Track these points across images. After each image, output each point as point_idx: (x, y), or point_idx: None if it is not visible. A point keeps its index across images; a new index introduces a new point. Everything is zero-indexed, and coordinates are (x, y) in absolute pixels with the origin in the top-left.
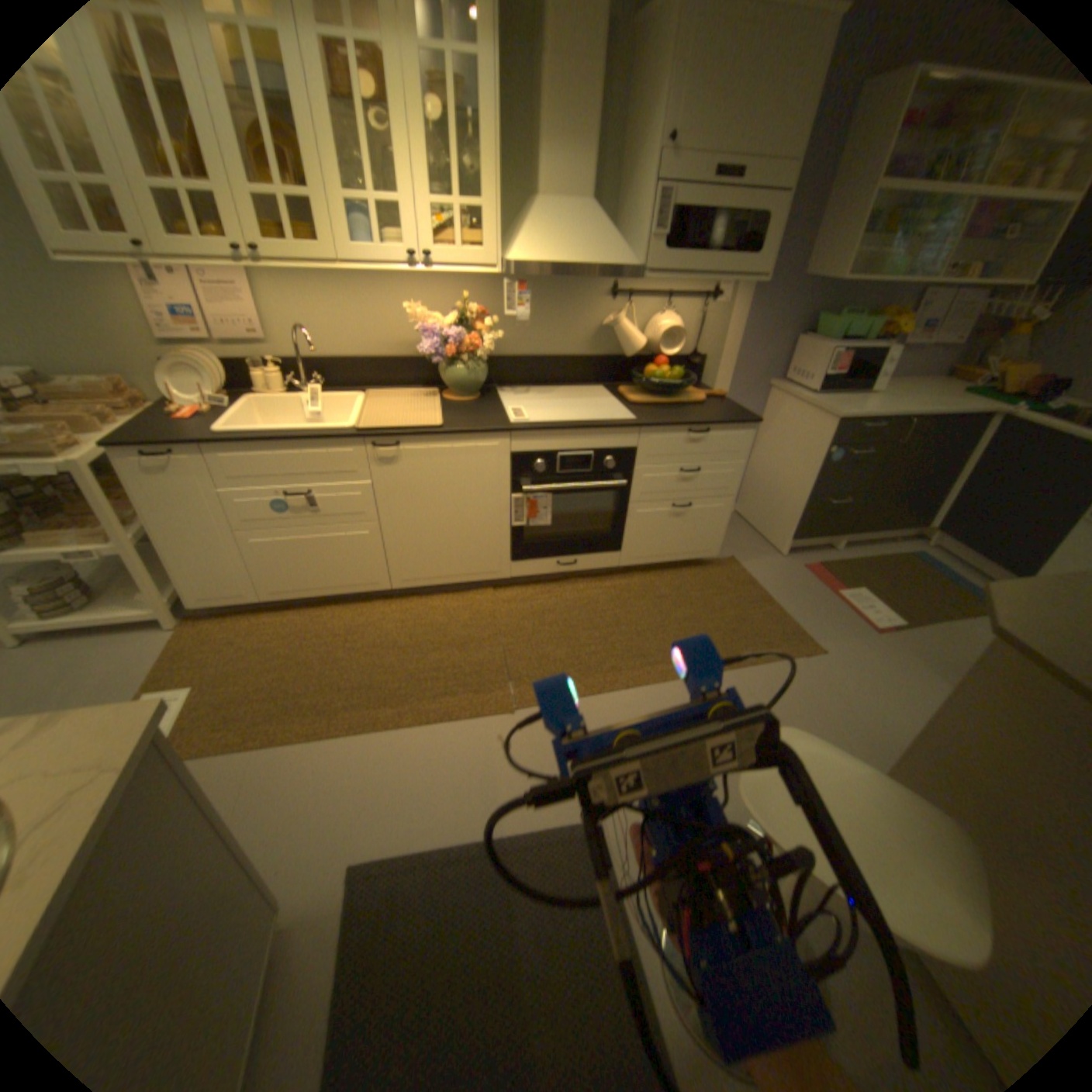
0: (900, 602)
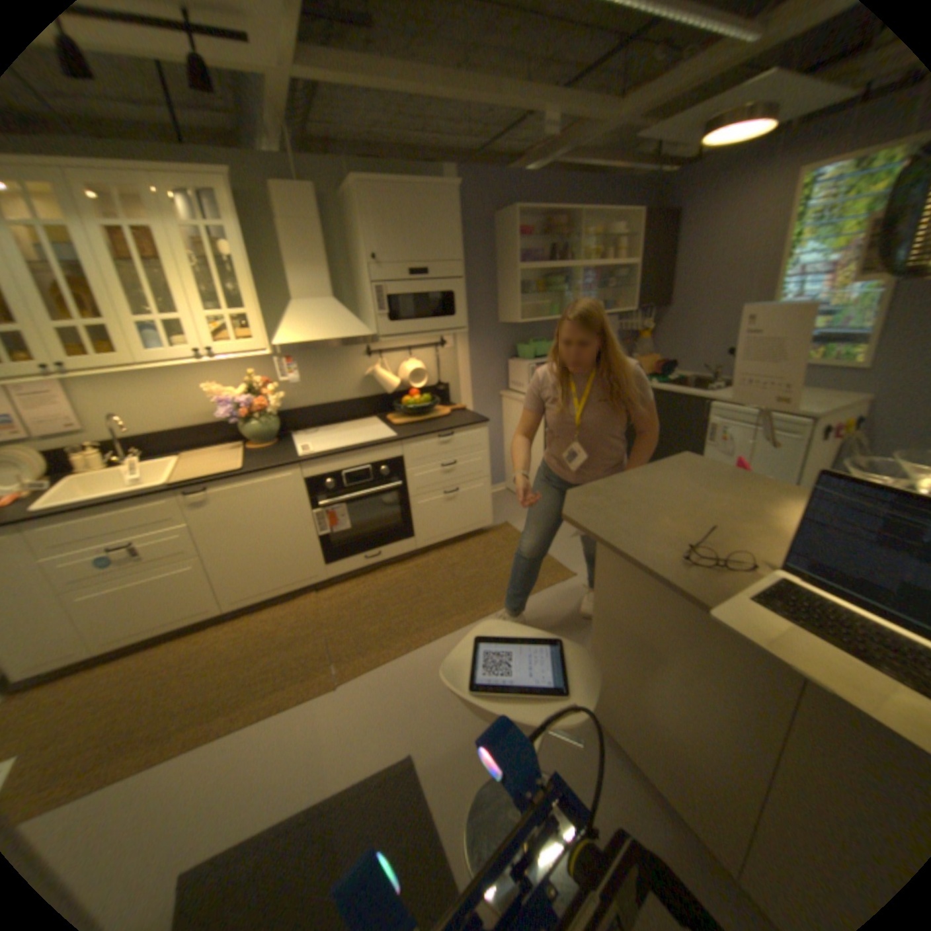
0: None
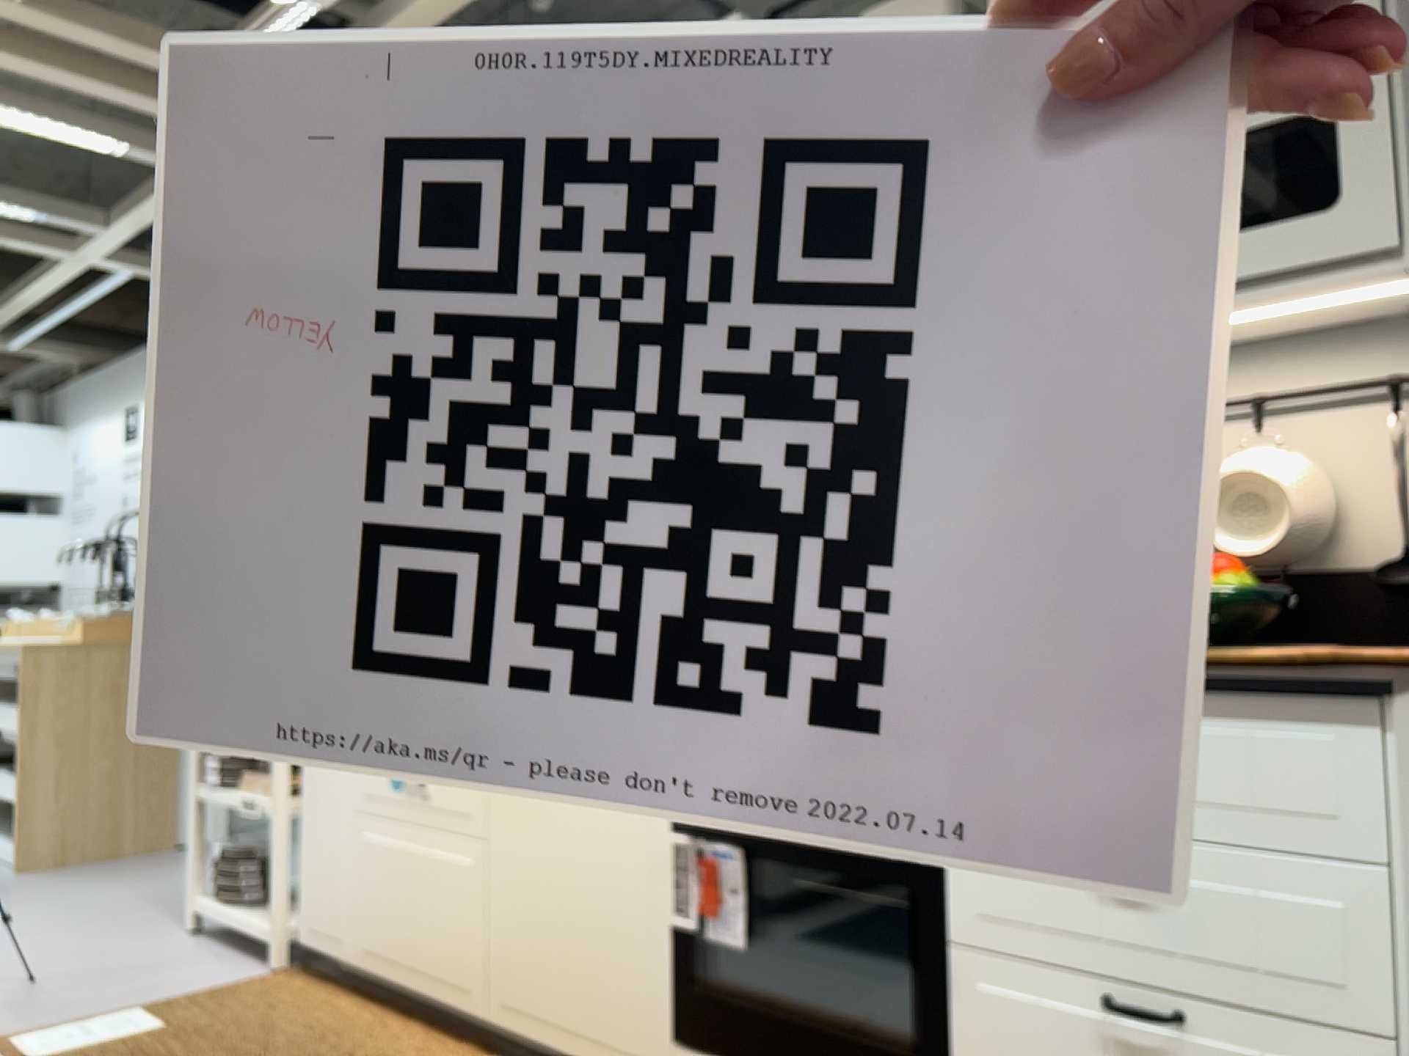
0: None
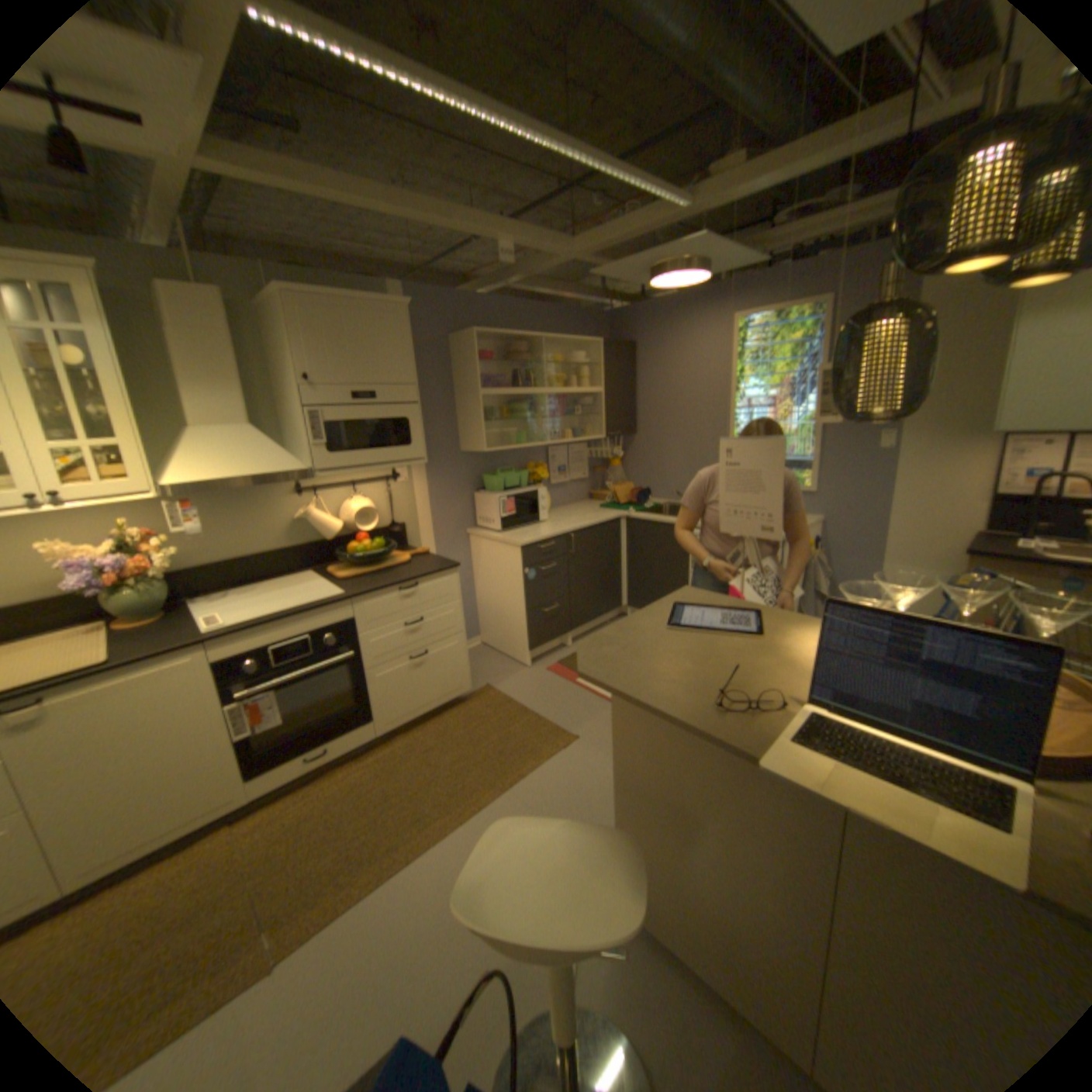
0: None
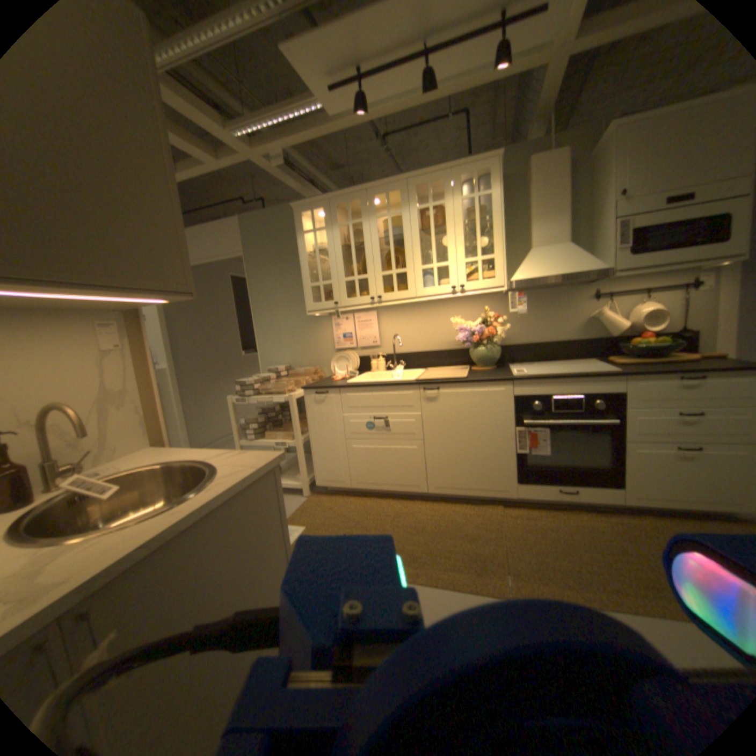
0: None
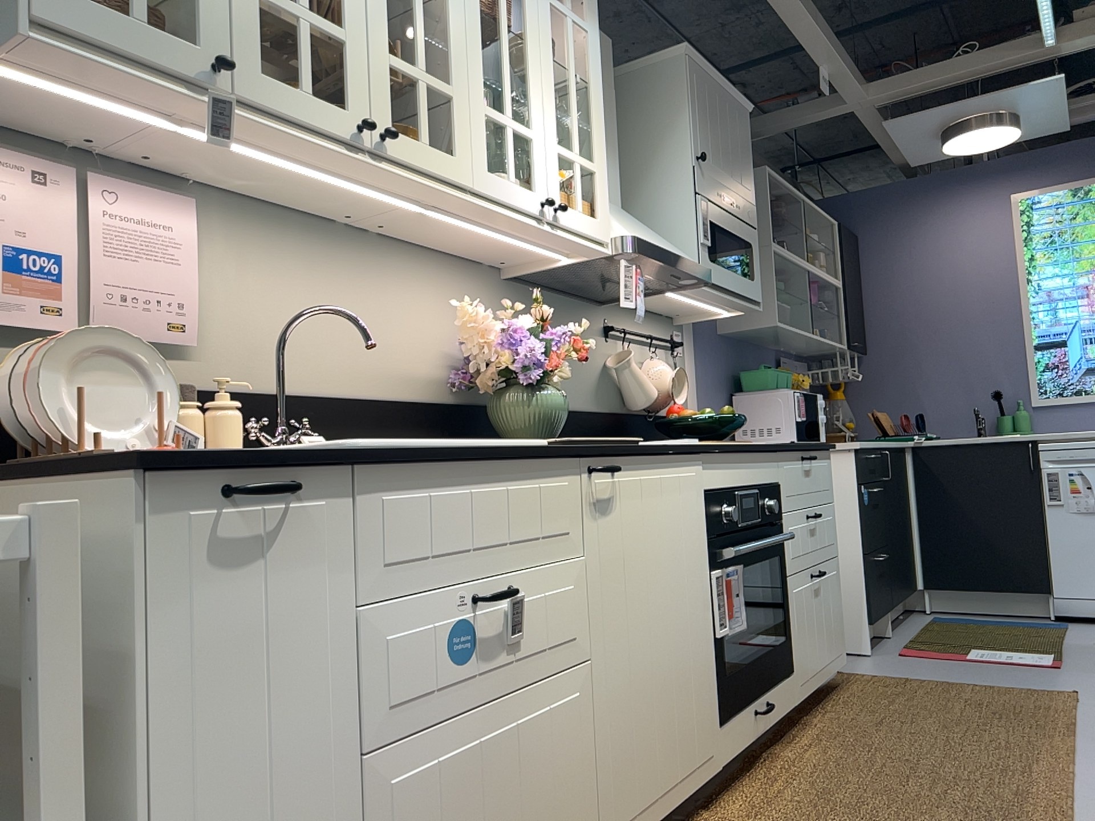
0: (1008, 645)
